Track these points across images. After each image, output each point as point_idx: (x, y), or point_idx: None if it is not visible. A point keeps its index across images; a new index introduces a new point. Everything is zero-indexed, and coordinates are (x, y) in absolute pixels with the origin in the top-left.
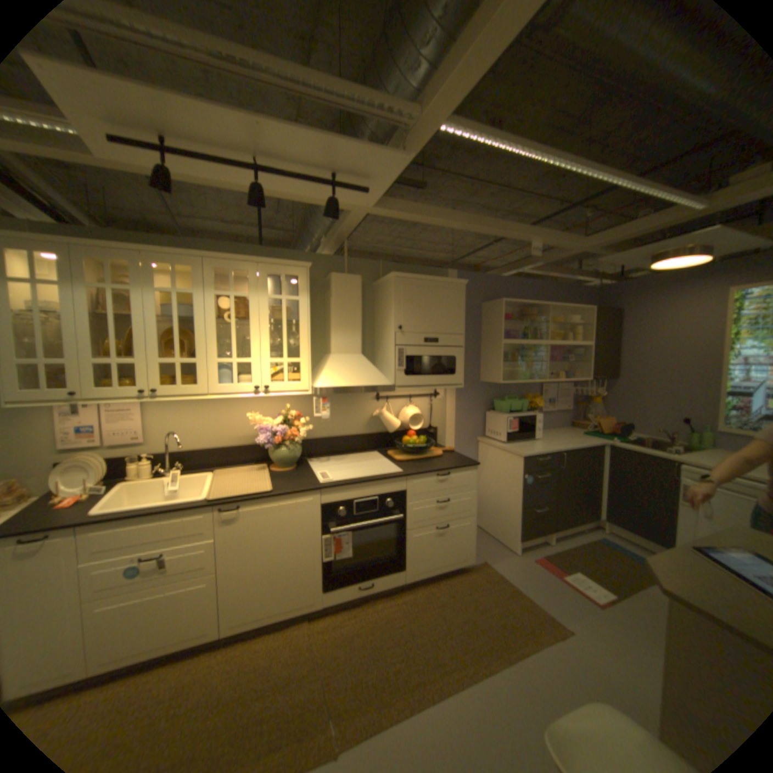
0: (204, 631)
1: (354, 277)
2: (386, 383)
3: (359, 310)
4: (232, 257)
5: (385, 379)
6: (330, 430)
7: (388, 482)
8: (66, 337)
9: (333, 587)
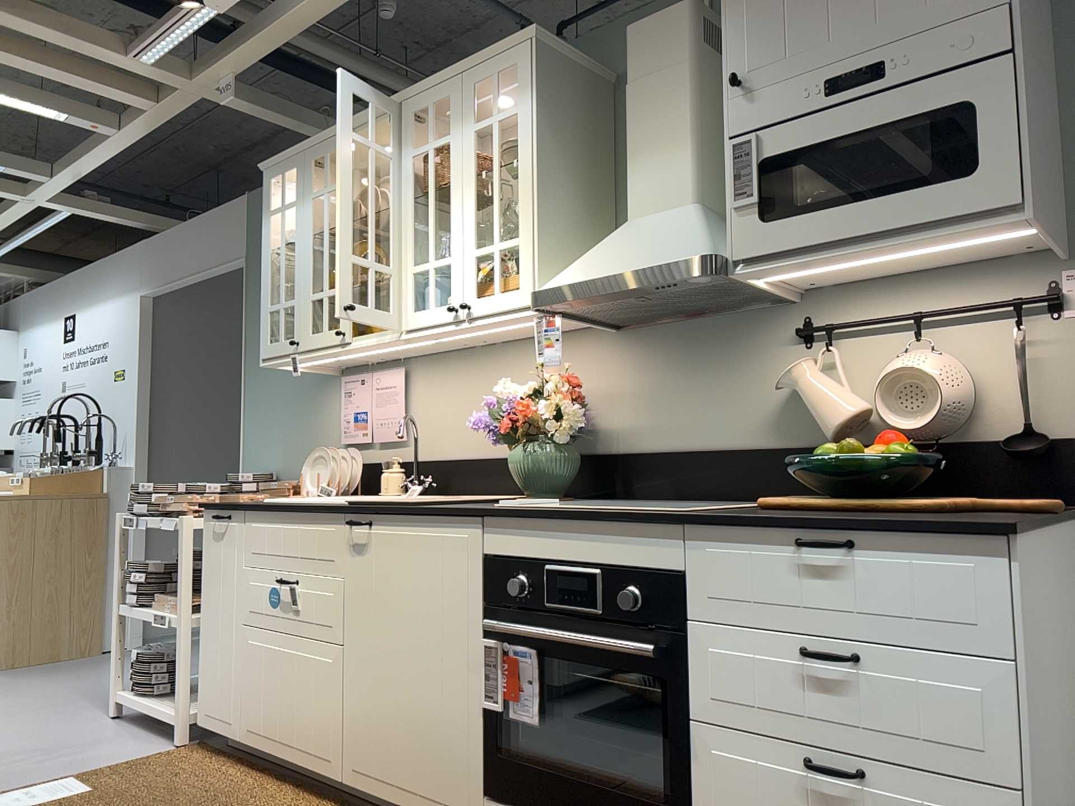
0: (327, 751)
1: (669, 14)
2: (693, 253)
3: (683, 89)
4: (429, 84)
5: (698, 245)
6: (677, 433)
7: (629, 532)
8: (296, 270)
9: (504, 793)
